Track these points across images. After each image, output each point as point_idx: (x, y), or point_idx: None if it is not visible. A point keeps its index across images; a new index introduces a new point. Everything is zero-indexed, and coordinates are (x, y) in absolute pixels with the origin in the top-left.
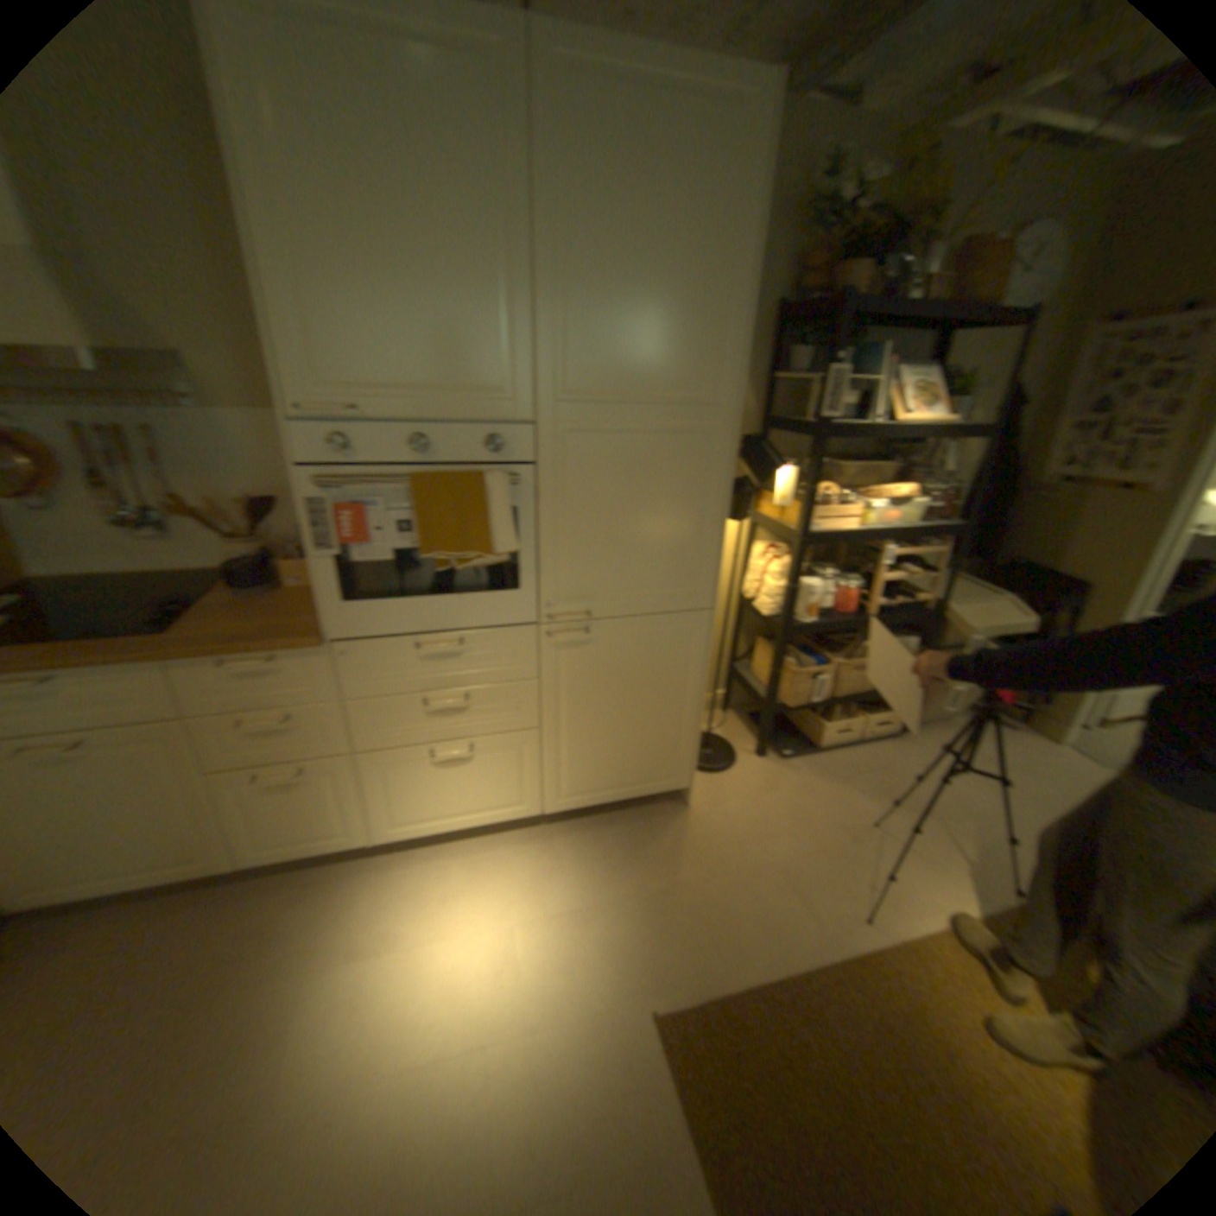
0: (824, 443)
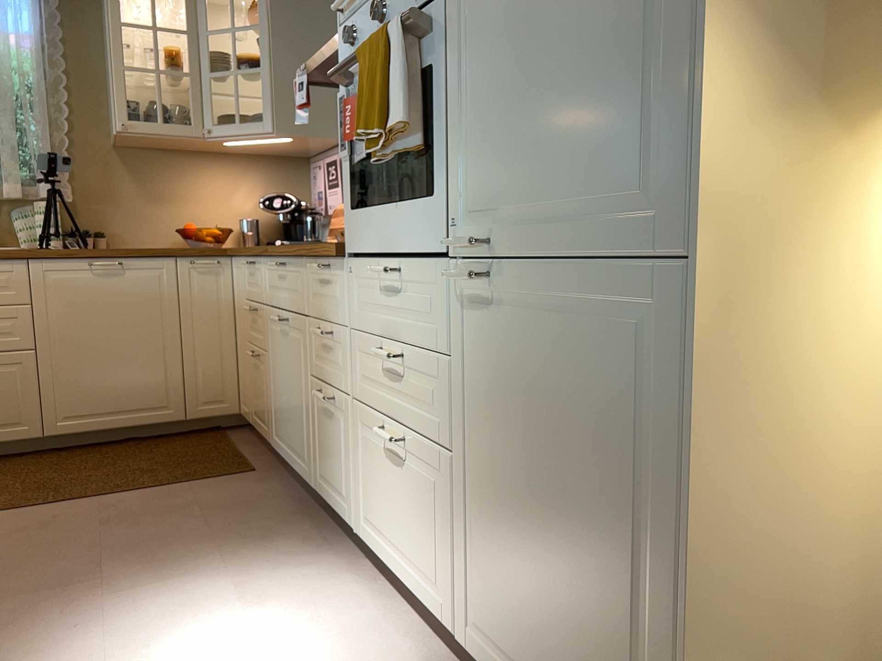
0: None
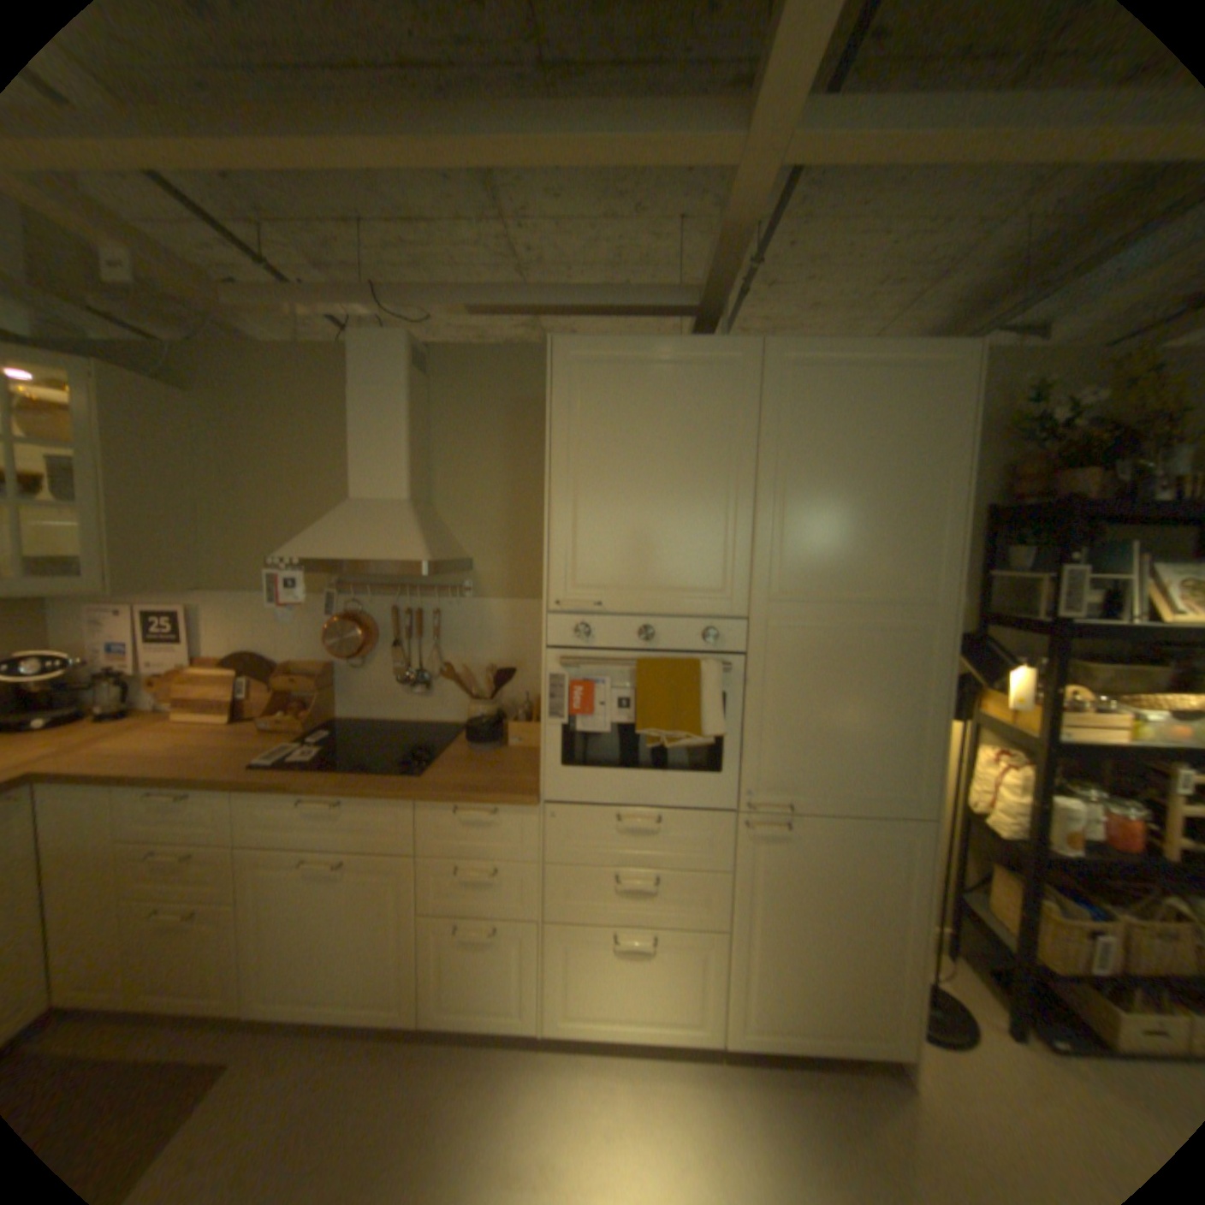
0: (1070, 643)
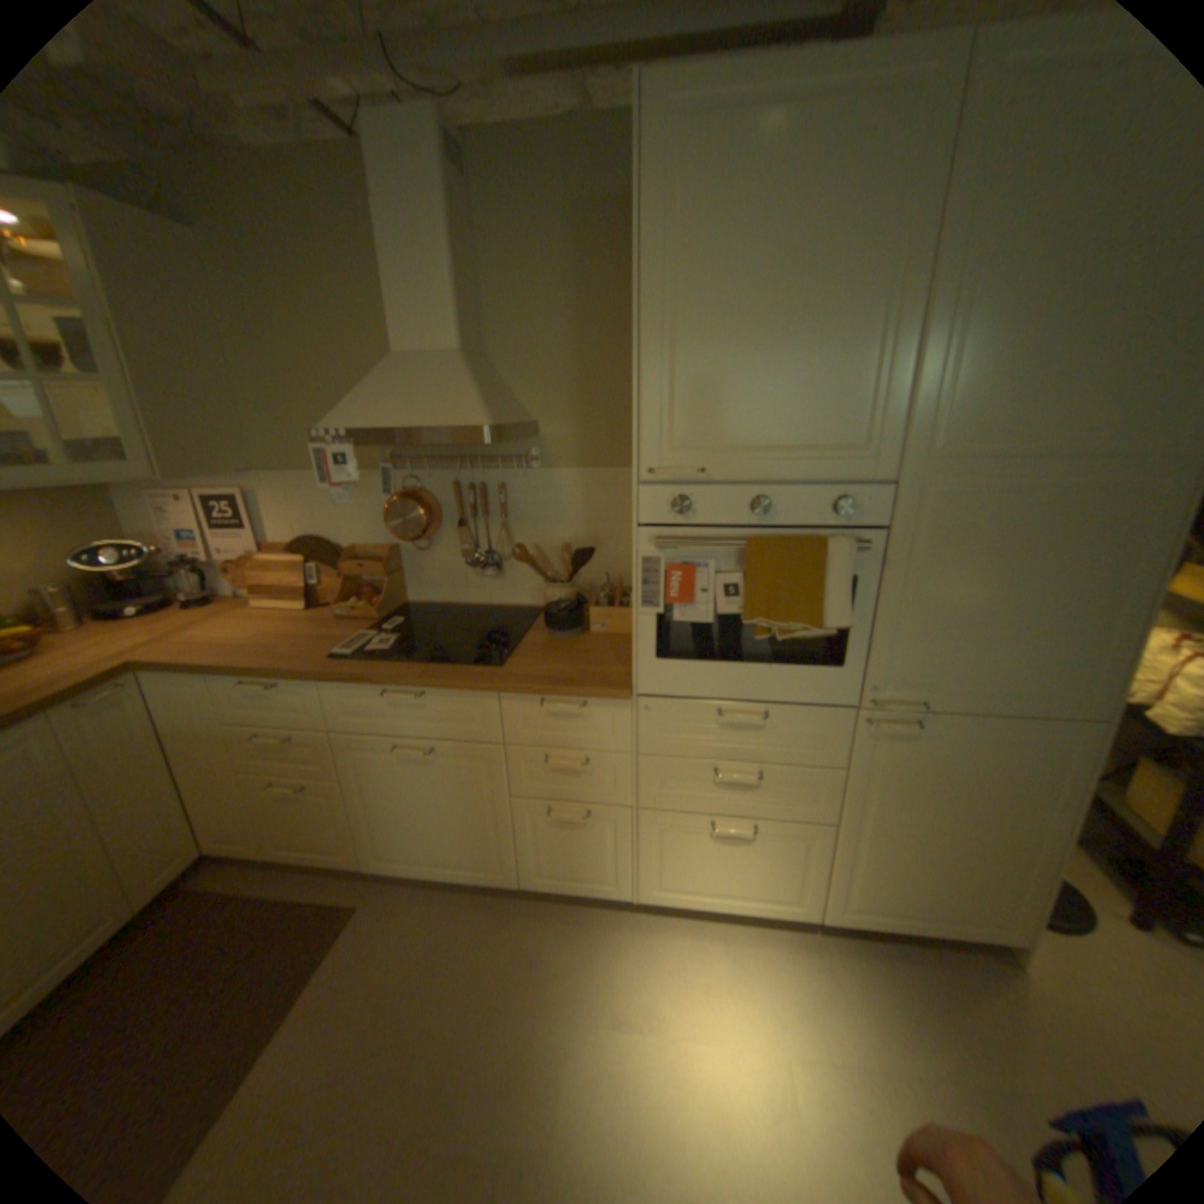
0: None
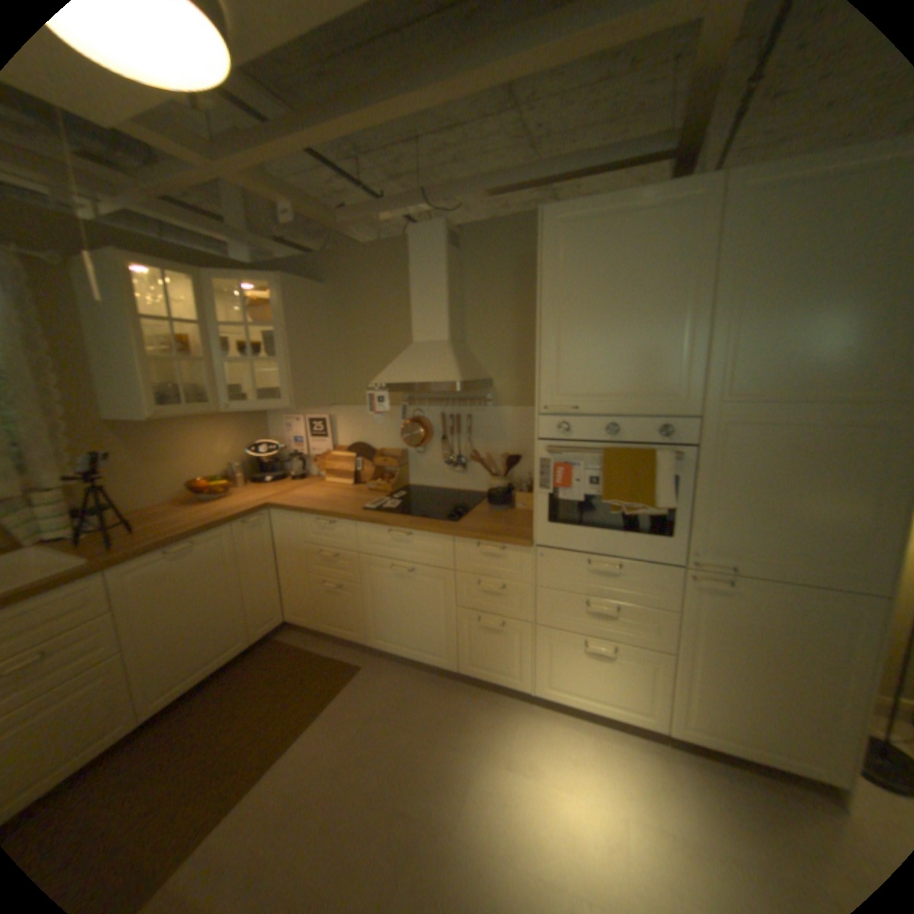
0: None
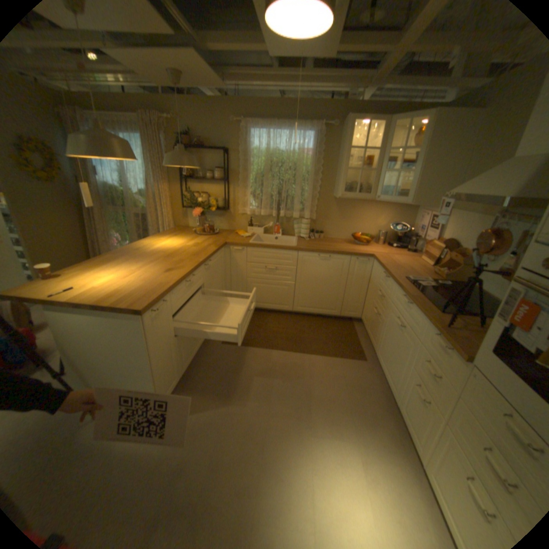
0: None
